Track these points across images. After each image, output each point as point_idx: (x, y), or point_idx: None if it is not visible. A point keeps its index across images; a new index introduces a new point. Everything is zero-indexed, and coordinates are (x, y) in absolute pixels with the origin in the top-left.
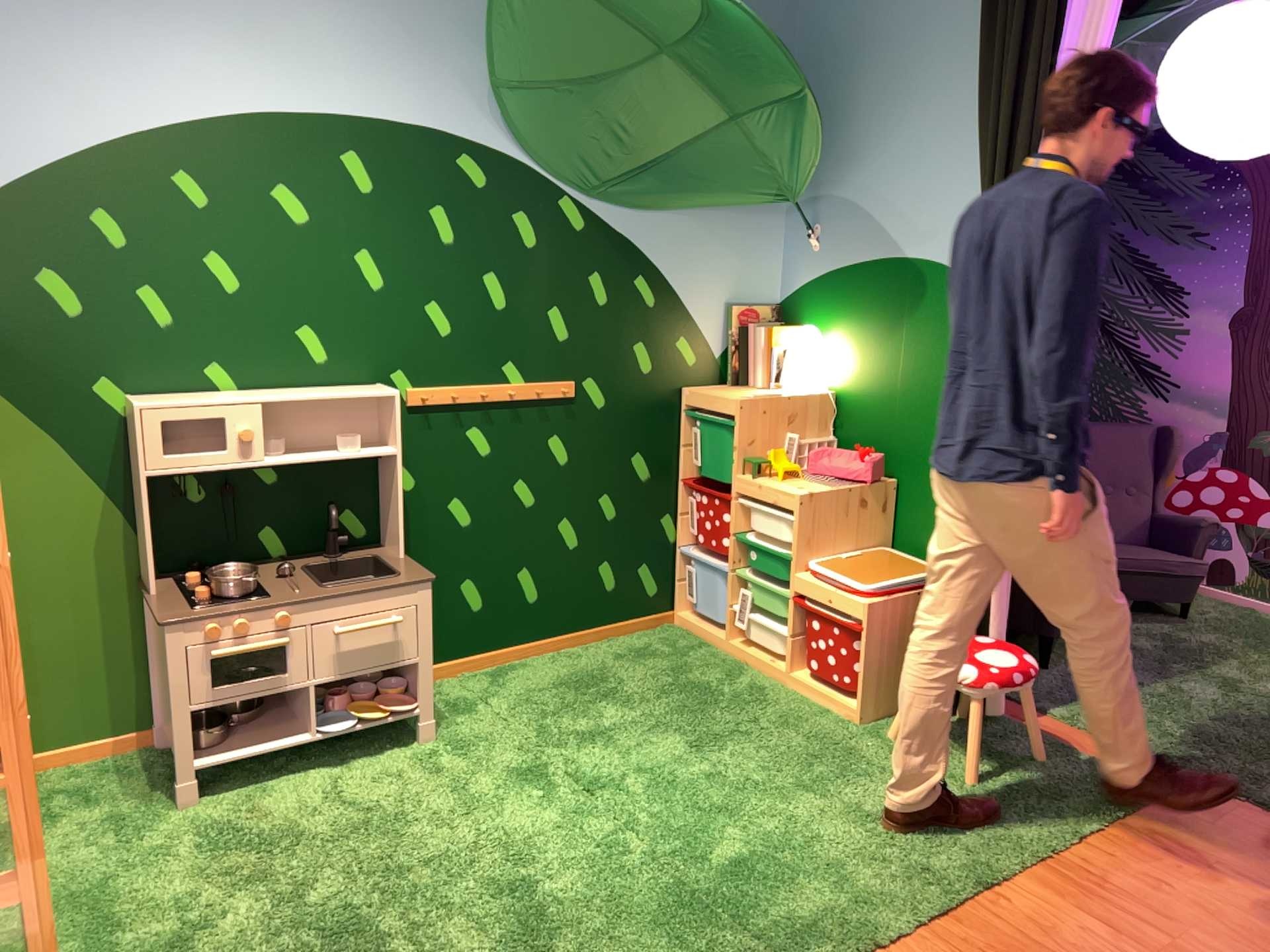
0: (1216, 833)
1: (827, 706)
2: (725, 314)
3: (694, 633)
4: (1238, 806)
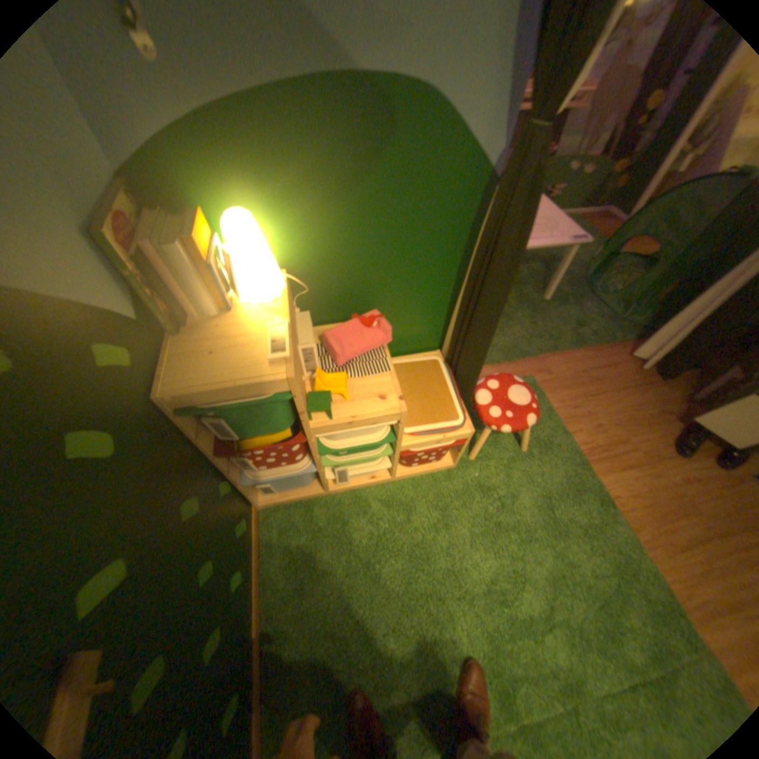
0: (561, 382)
1: (428, 472)
2: (96, 250)
3: (285, 503)
4: (542, 360)
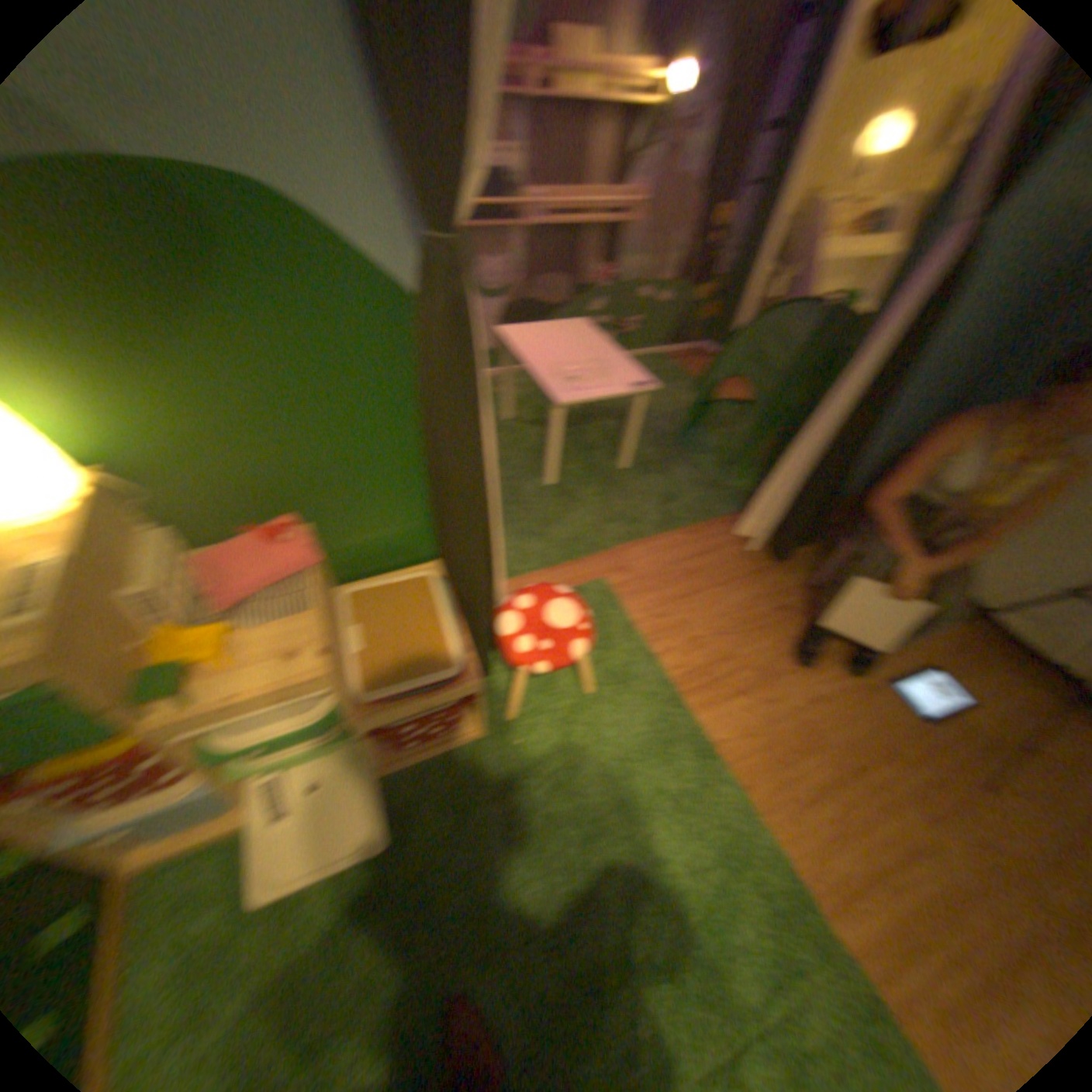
0: (647, 582)
1: (446, 750)
2: None
3: (193, 848)
4: (621, 554)
